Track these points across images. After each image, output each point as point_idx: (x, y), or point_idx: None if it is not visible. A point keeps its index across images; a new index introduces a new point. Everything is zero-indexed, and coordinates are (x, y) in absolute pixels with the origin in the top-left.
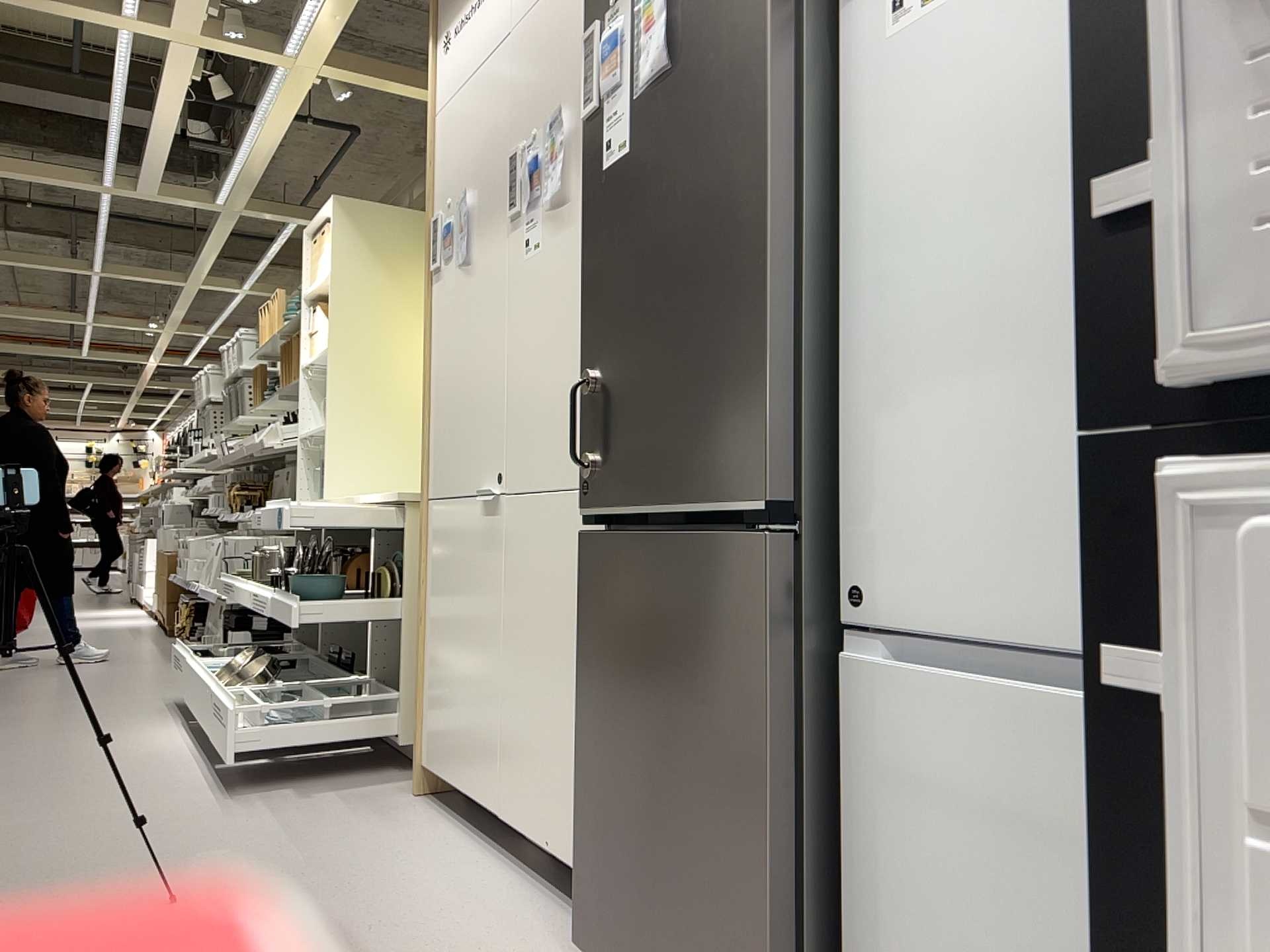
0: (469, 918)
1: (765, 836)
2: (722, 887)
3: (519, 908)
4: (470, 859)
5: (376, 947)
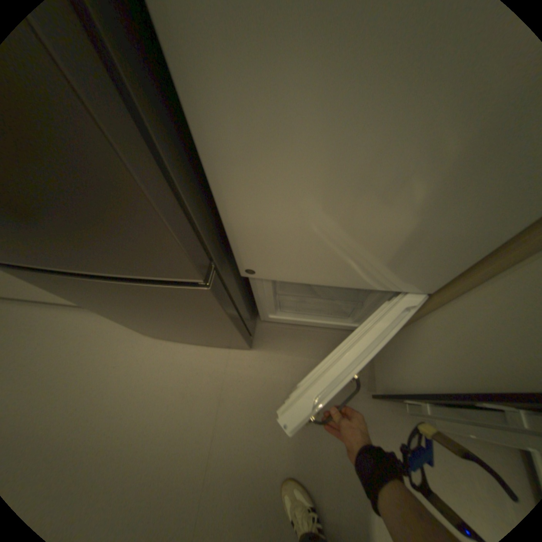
0: (87, 345)
1: (233, 329)
2: (214, 333)
3: (98, 325)
4: (46, 316)
5: (75, 386)
